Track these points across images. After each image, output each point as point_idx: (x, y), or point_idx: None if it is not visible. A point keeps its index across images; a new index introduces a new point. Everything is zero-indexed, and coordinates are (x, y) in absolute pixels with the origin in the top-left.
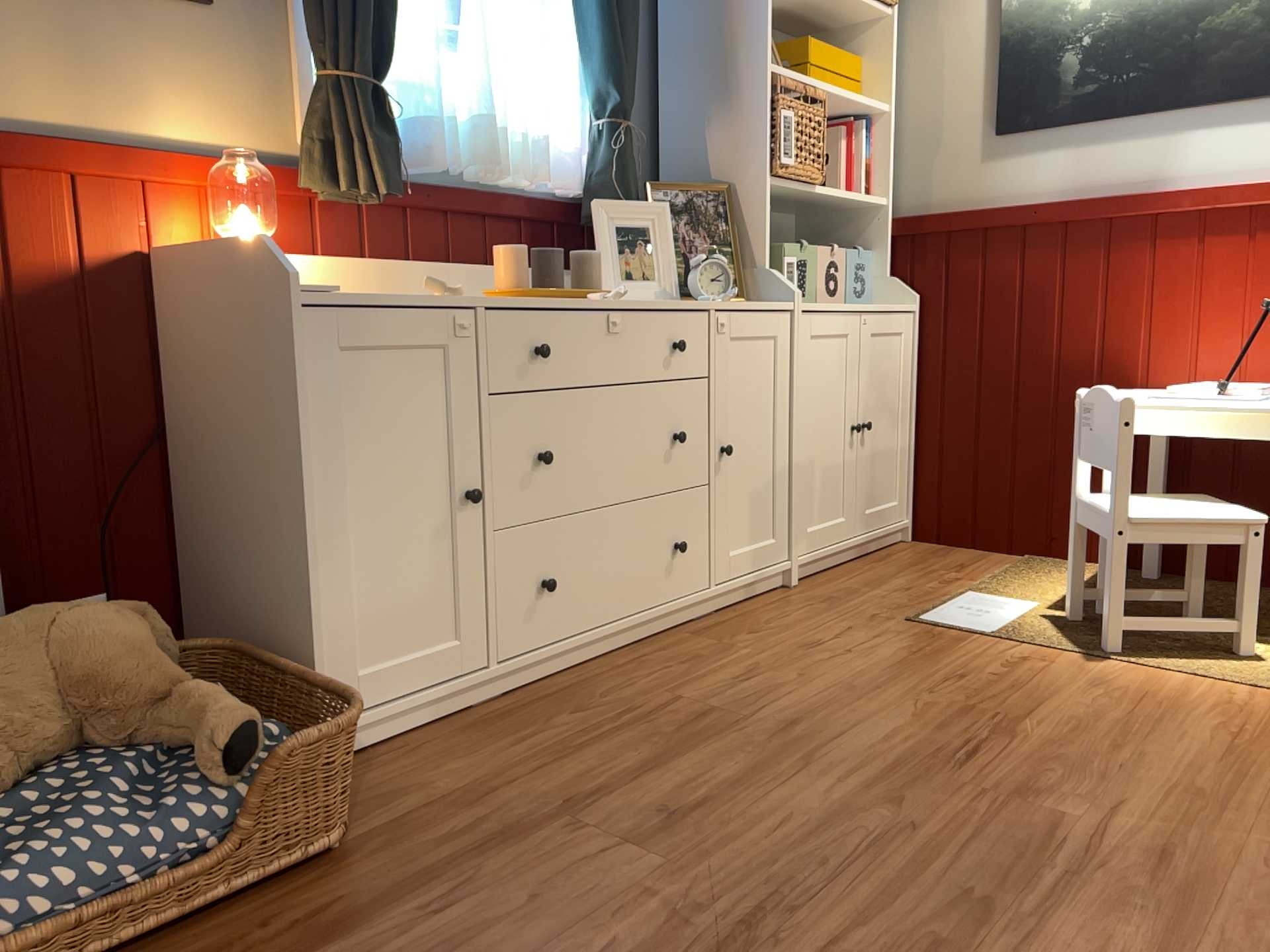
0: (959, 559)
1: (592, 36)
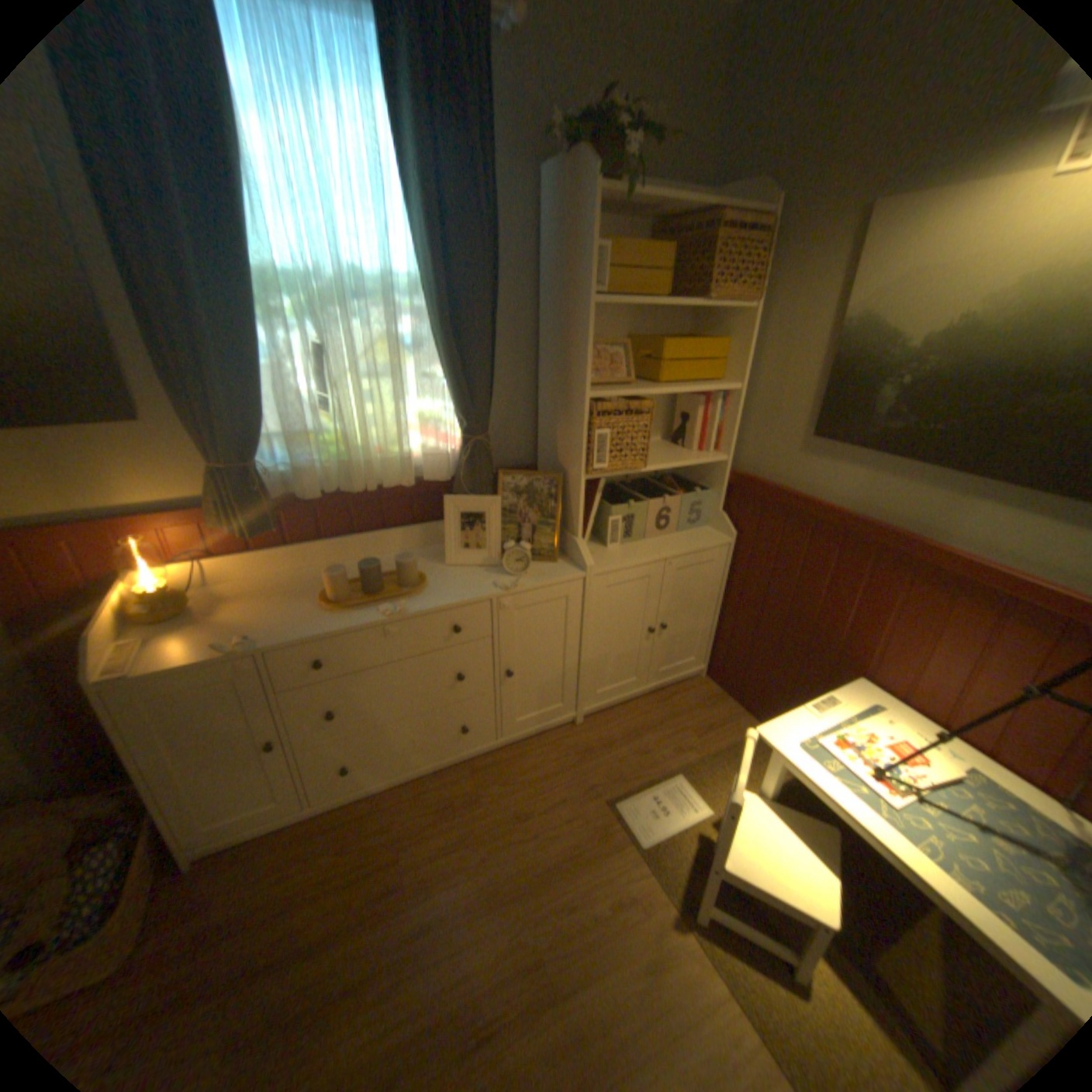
0: (716, 716)
1: (446, 375)
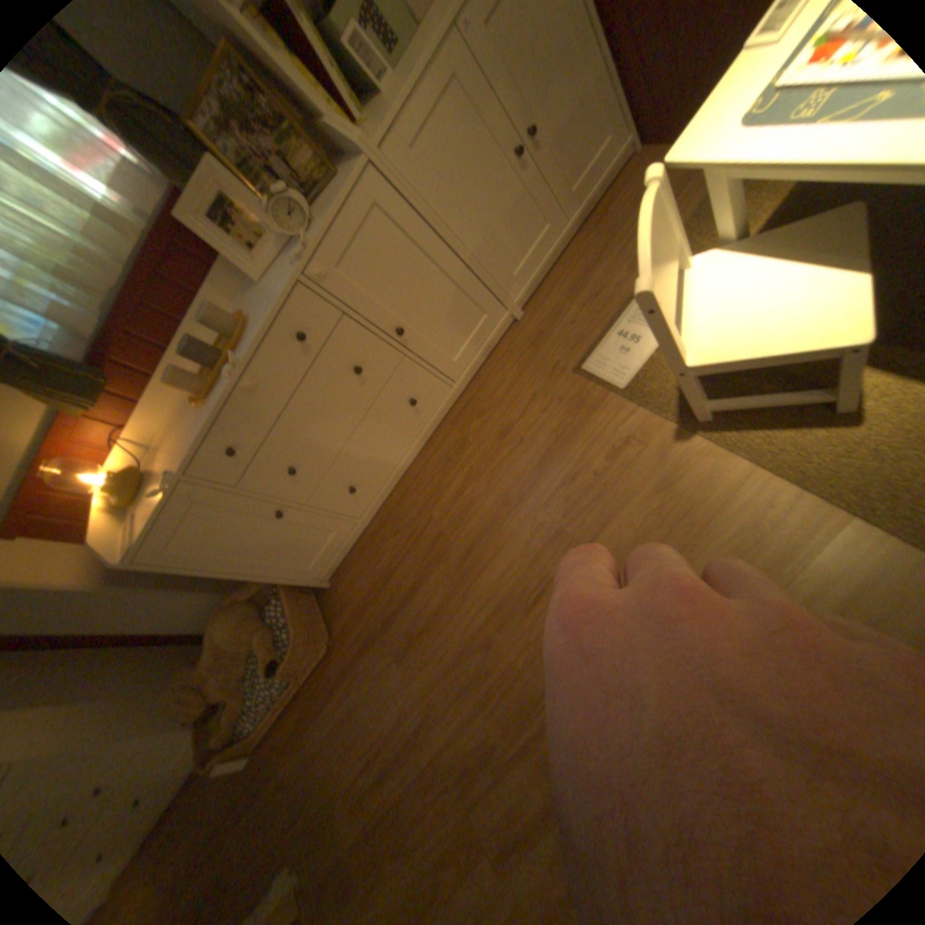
0: None
1: None
